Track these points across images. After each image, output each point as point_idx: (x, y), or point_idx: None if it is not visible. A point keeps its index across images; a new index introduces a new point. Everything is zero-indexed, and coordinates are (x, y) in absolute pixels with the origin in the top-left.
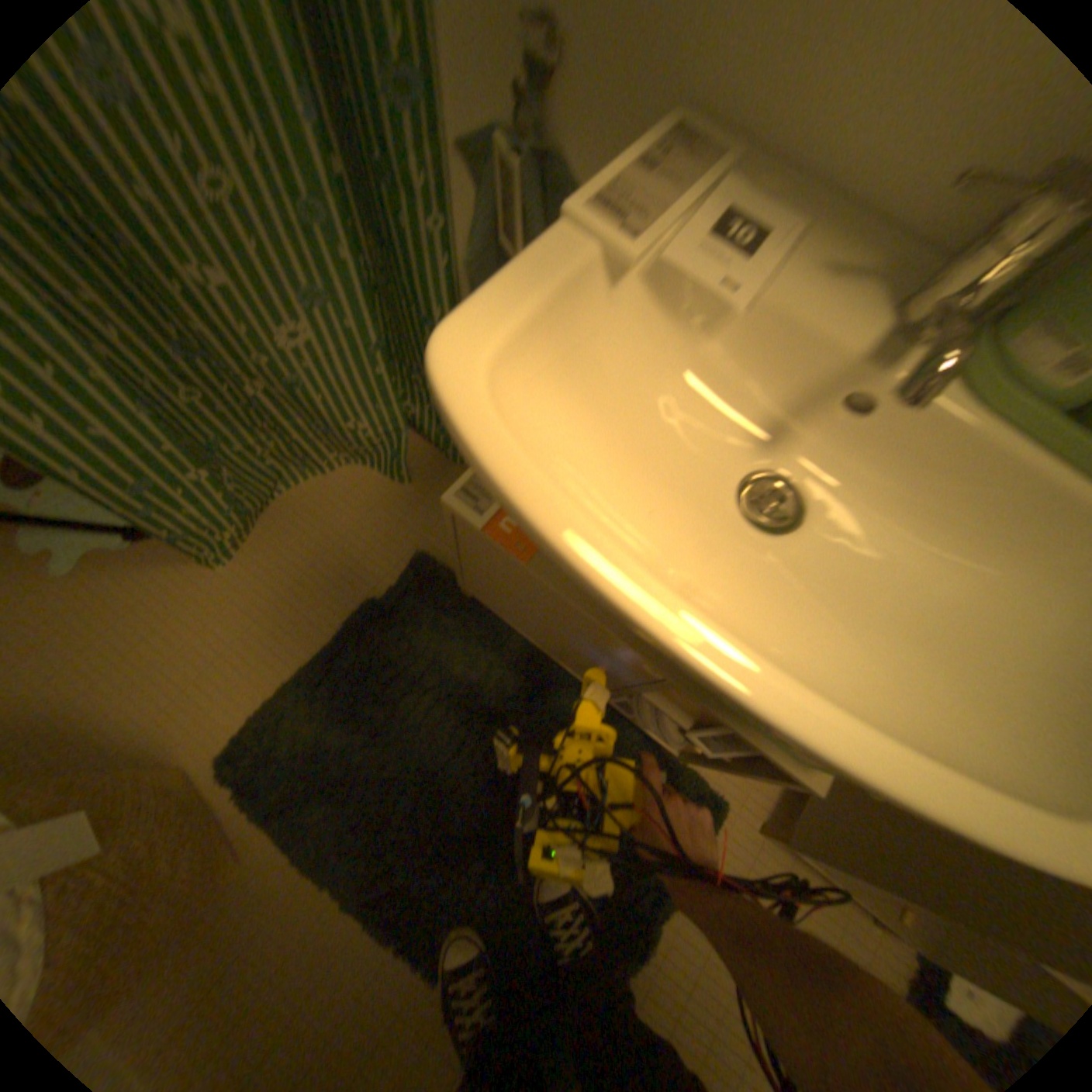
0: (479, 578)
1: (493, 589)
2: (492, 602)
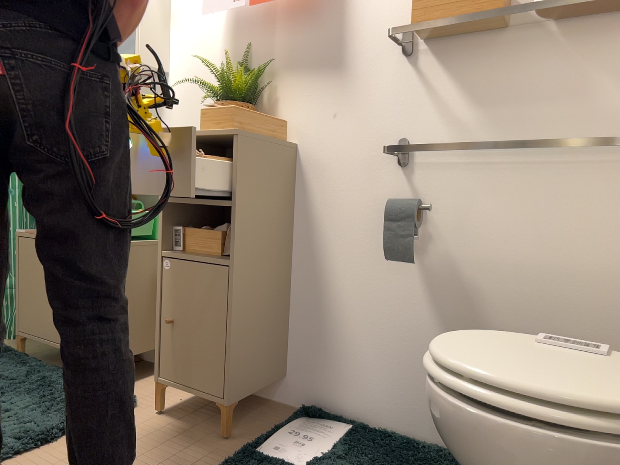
0: (29, 294)
1: (33, 295)
2: (33, 318)
